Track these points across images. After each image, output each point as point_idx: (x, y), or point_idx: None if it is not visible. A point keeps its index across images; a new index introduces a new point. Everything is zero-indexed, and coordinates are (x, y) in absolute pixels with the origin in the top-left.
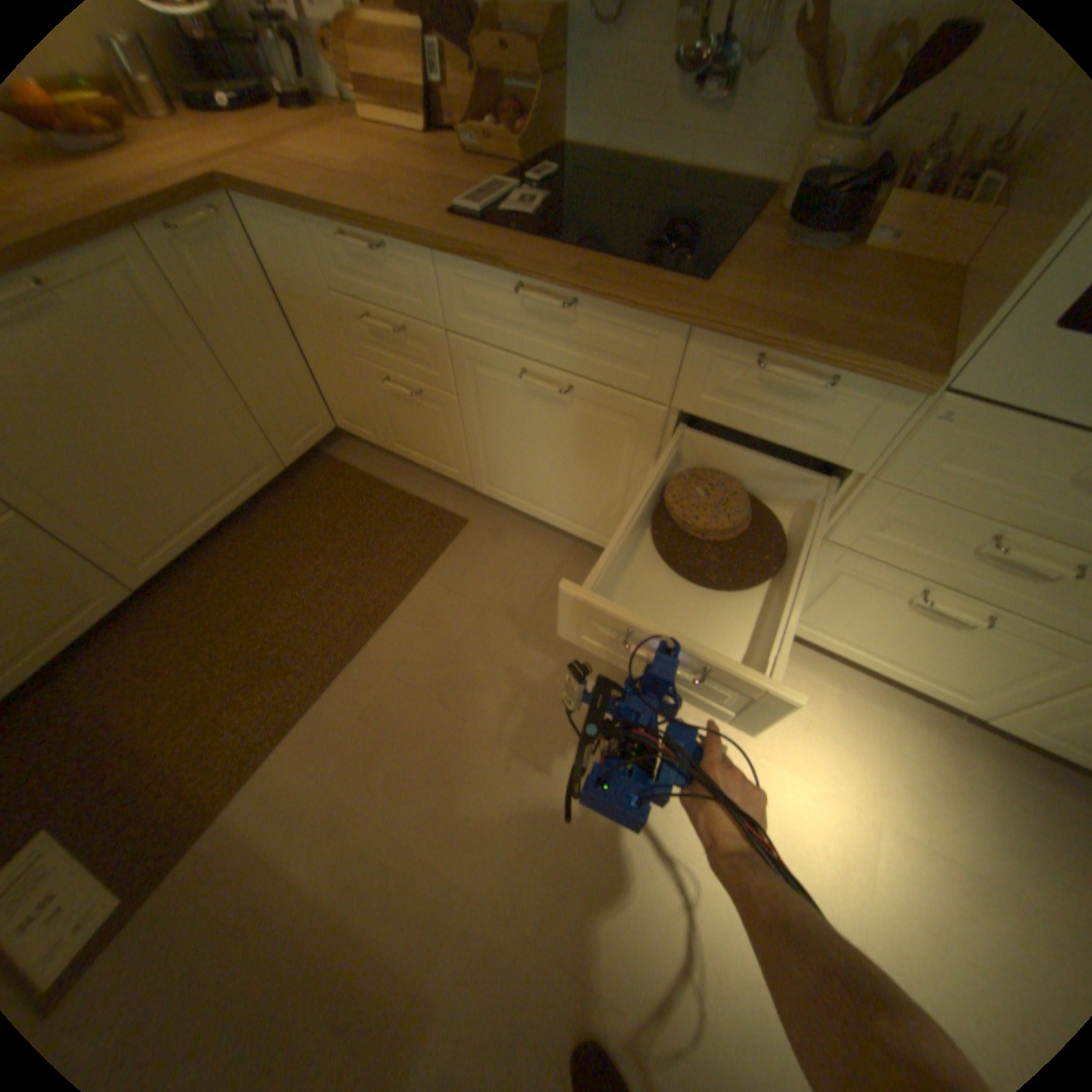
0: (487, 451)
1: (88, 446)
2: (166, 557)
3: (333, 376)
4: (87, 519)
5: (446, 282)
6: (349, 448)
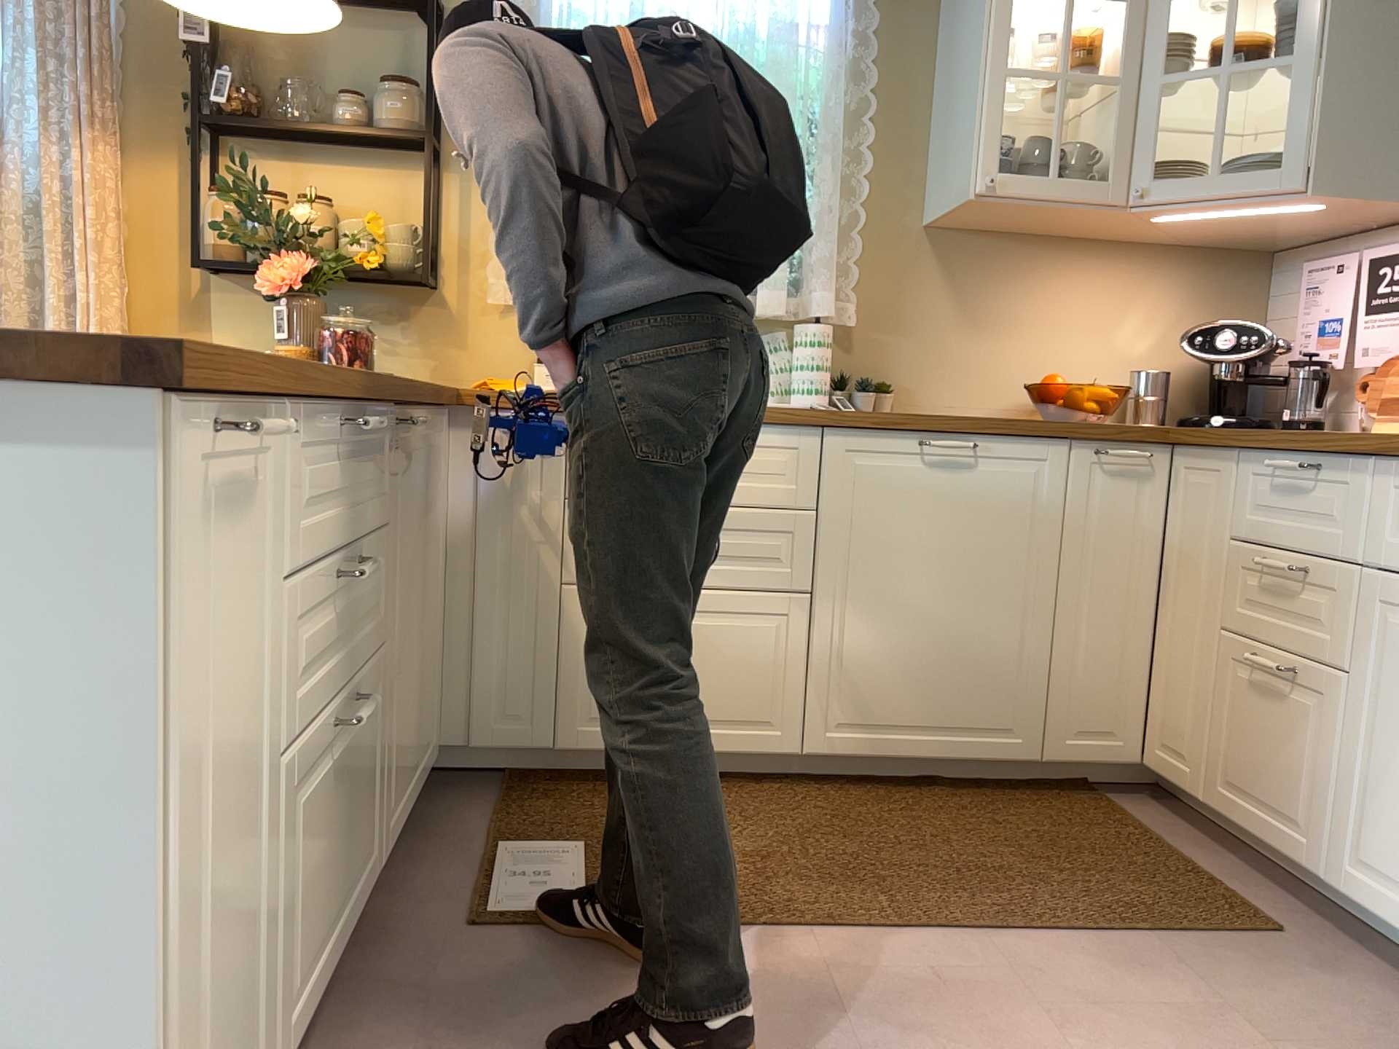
0: (1373, 785)
1: (901, 582)
2: (857, 746)
3: (1181, 667)
4: (843, 644)
5: (1386, 499)
6: (1145, 805)
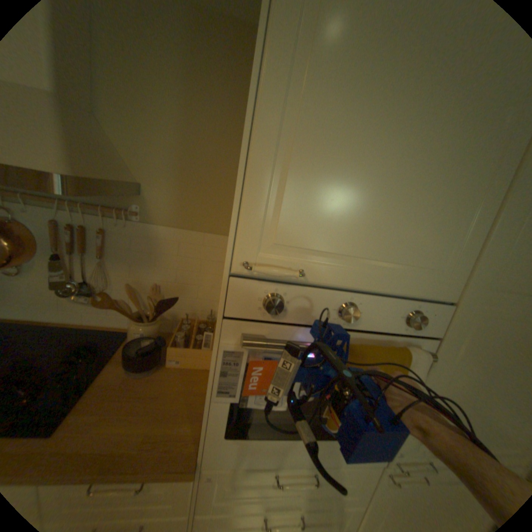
0: None
1: None
2: None
3: None
4: None
5: None
6: None
